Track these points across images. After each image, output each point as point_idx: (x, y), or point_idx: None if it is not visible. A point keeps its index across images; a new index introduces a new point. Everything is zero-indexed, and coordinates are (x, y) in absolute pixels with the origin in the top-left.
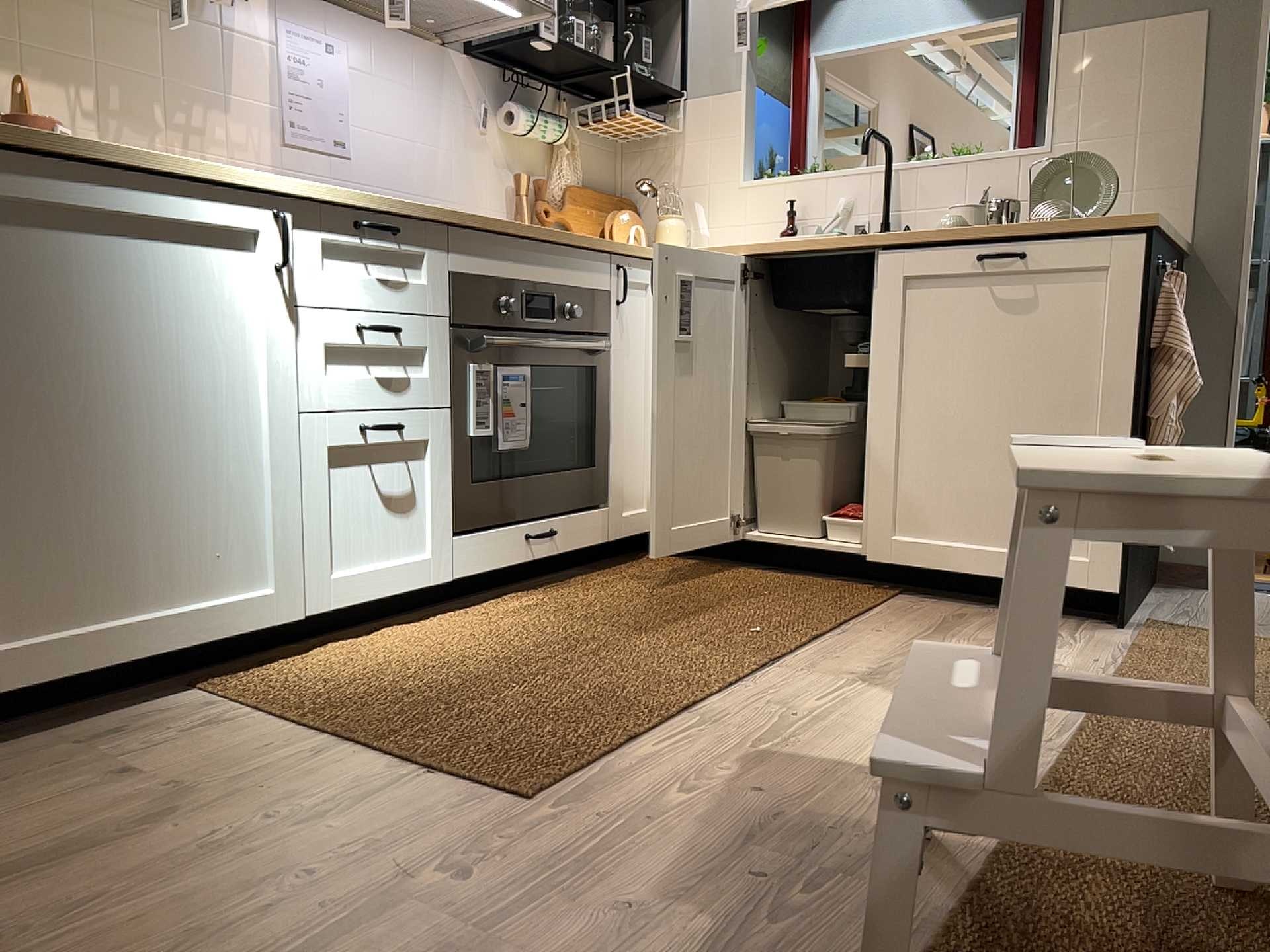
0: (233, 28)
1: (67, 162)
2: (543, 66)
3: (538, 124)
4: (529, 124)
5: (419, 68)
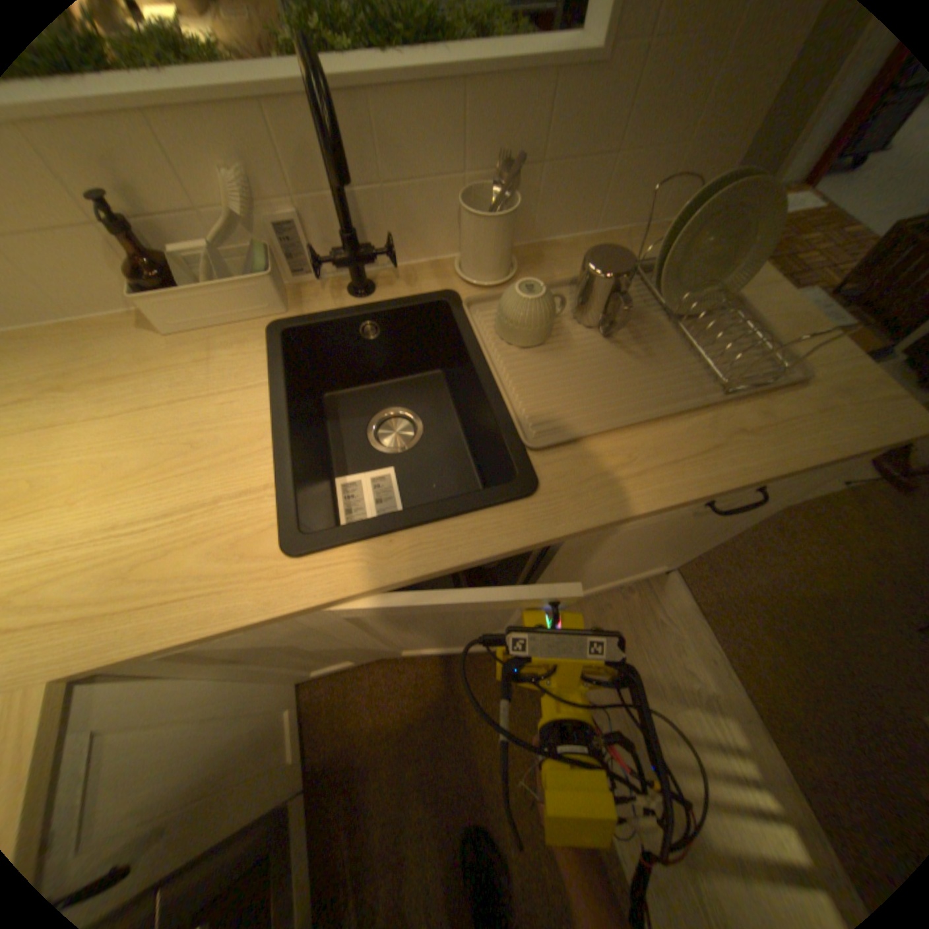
0: None
1: None
2: None
3: None
4: None
5: None
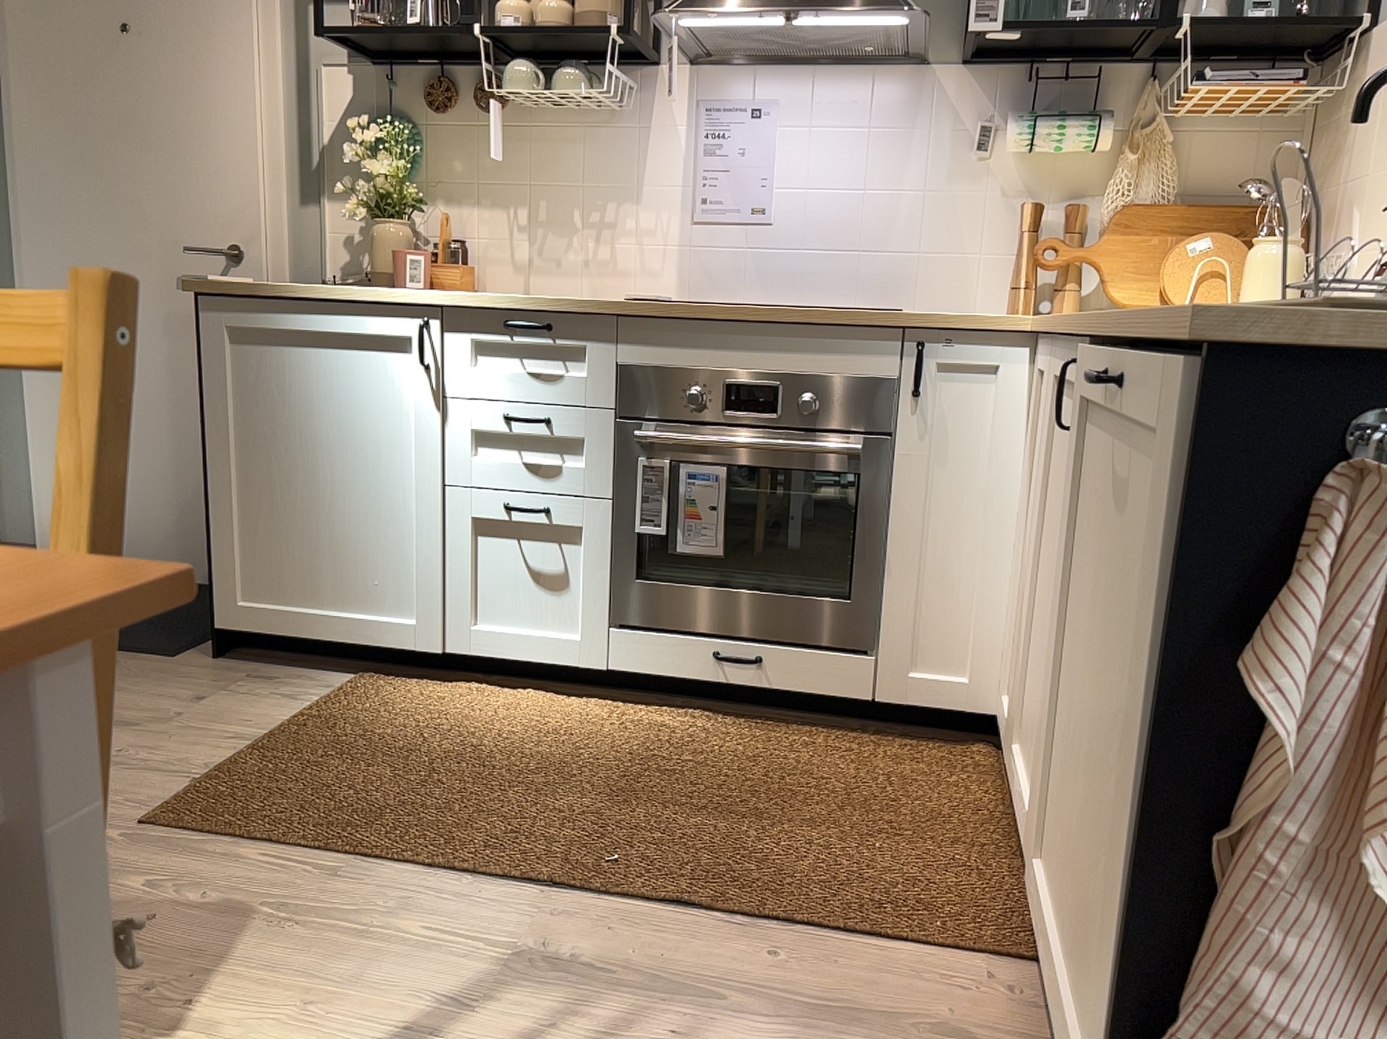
0: (646, 121)
1: (276, 300)
2: (1105, 42)
3: (1038, 136)
4: (1020, 139)
5: (876, 101)
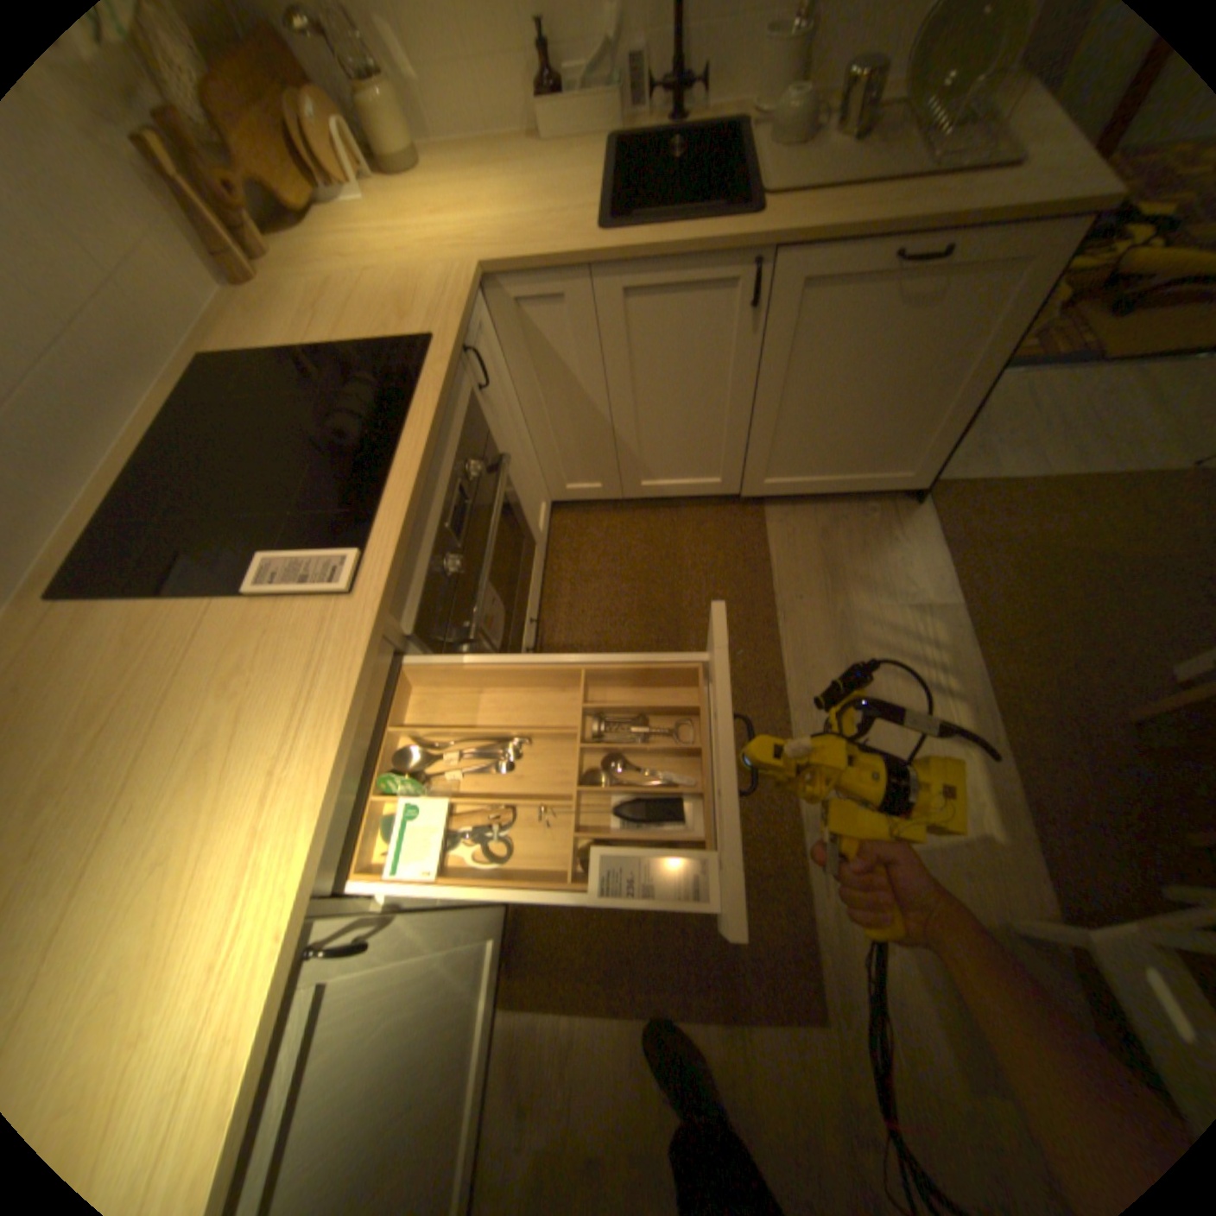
0: None
1: None
2: None
3: None
4: None
5: None
